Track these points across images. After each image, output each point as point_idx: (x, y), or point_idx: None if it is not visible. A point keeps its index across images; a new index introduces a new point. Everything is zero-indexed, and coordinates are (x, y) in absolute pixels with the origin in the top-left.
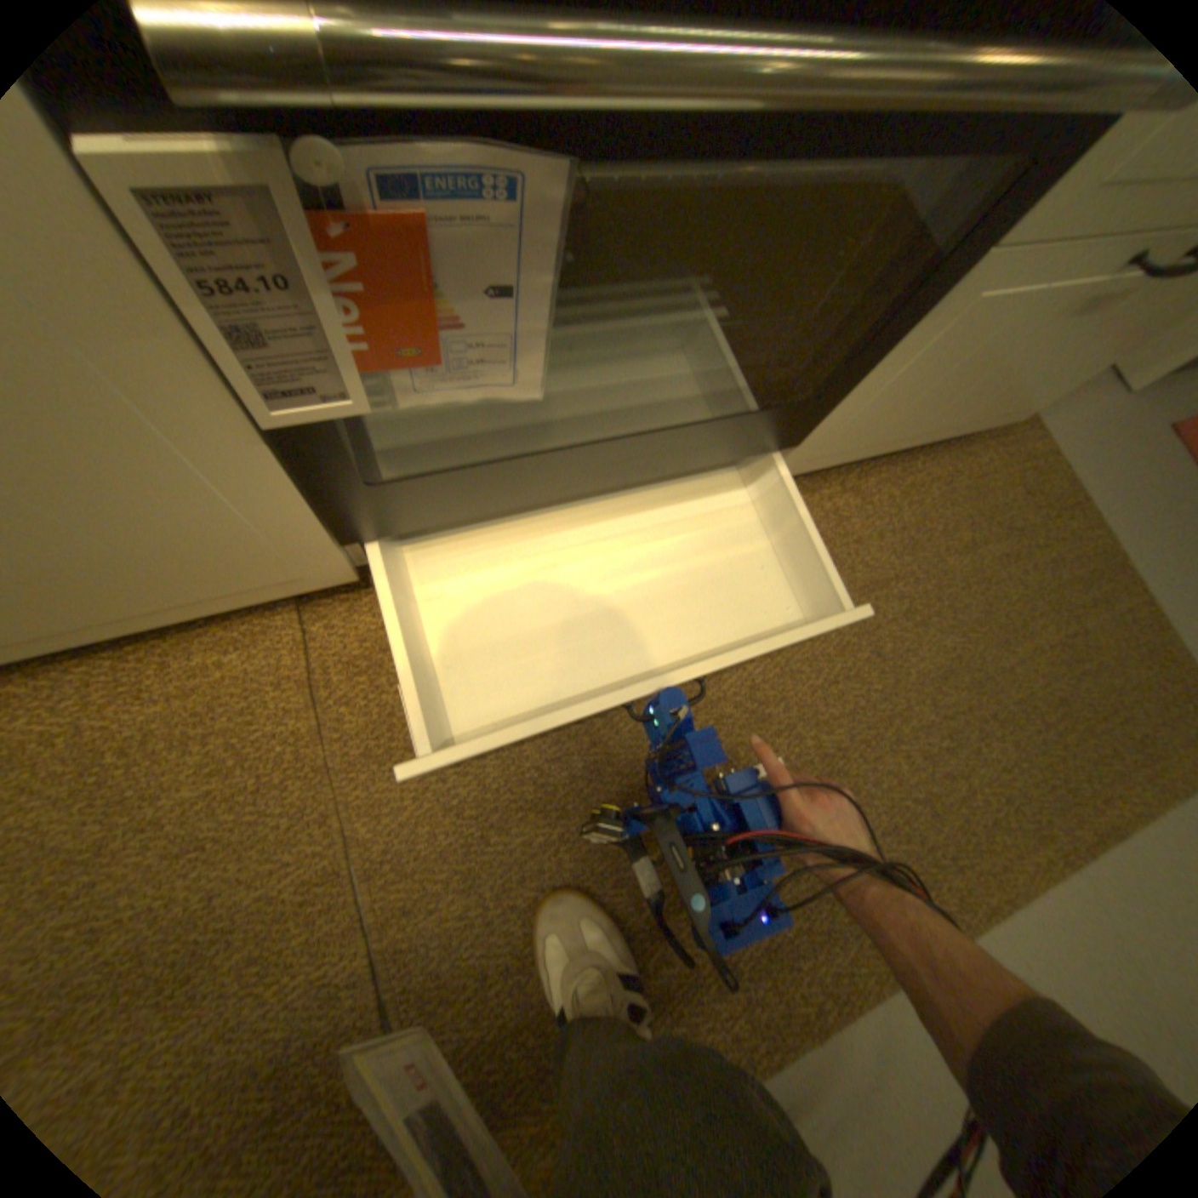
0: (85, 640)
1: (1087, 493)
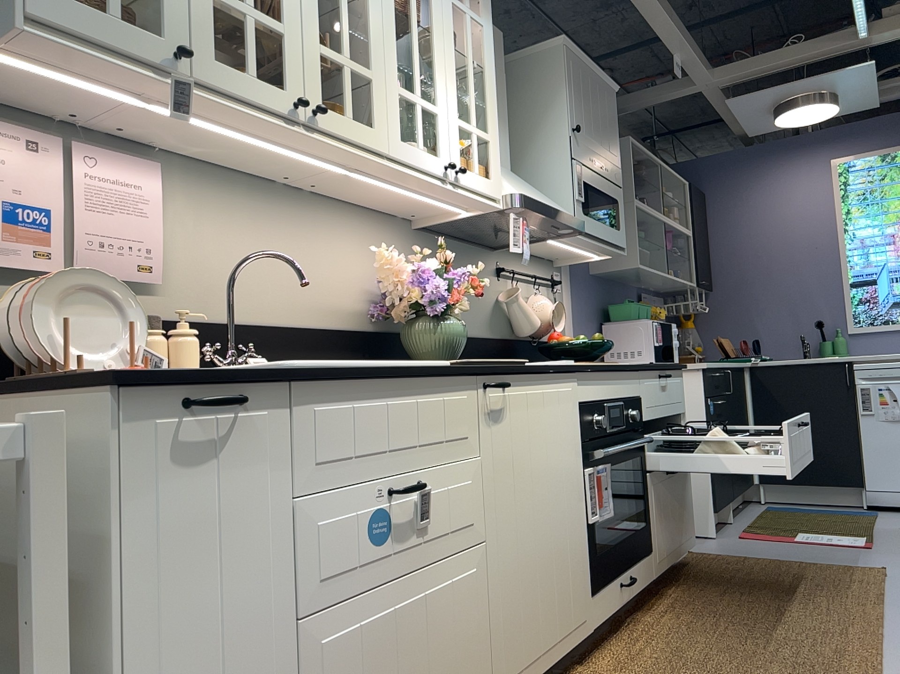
0: (553, 665)
1: (743, 556)
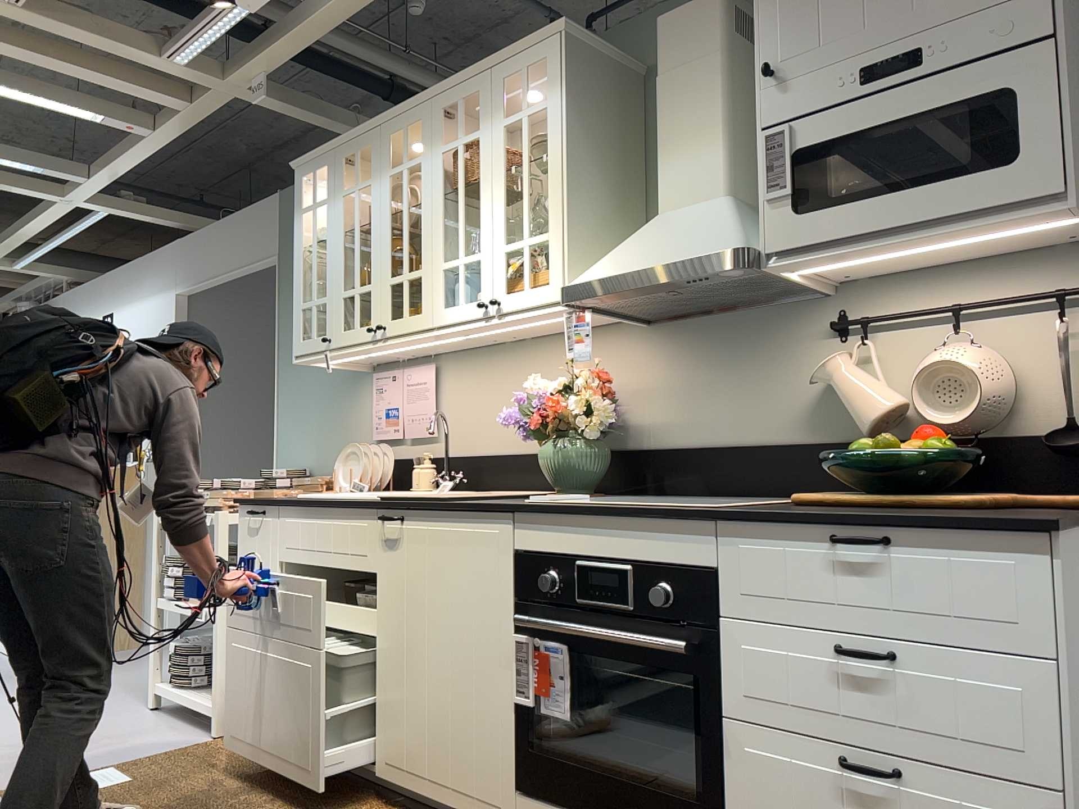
0: (443, 804)
1: None
